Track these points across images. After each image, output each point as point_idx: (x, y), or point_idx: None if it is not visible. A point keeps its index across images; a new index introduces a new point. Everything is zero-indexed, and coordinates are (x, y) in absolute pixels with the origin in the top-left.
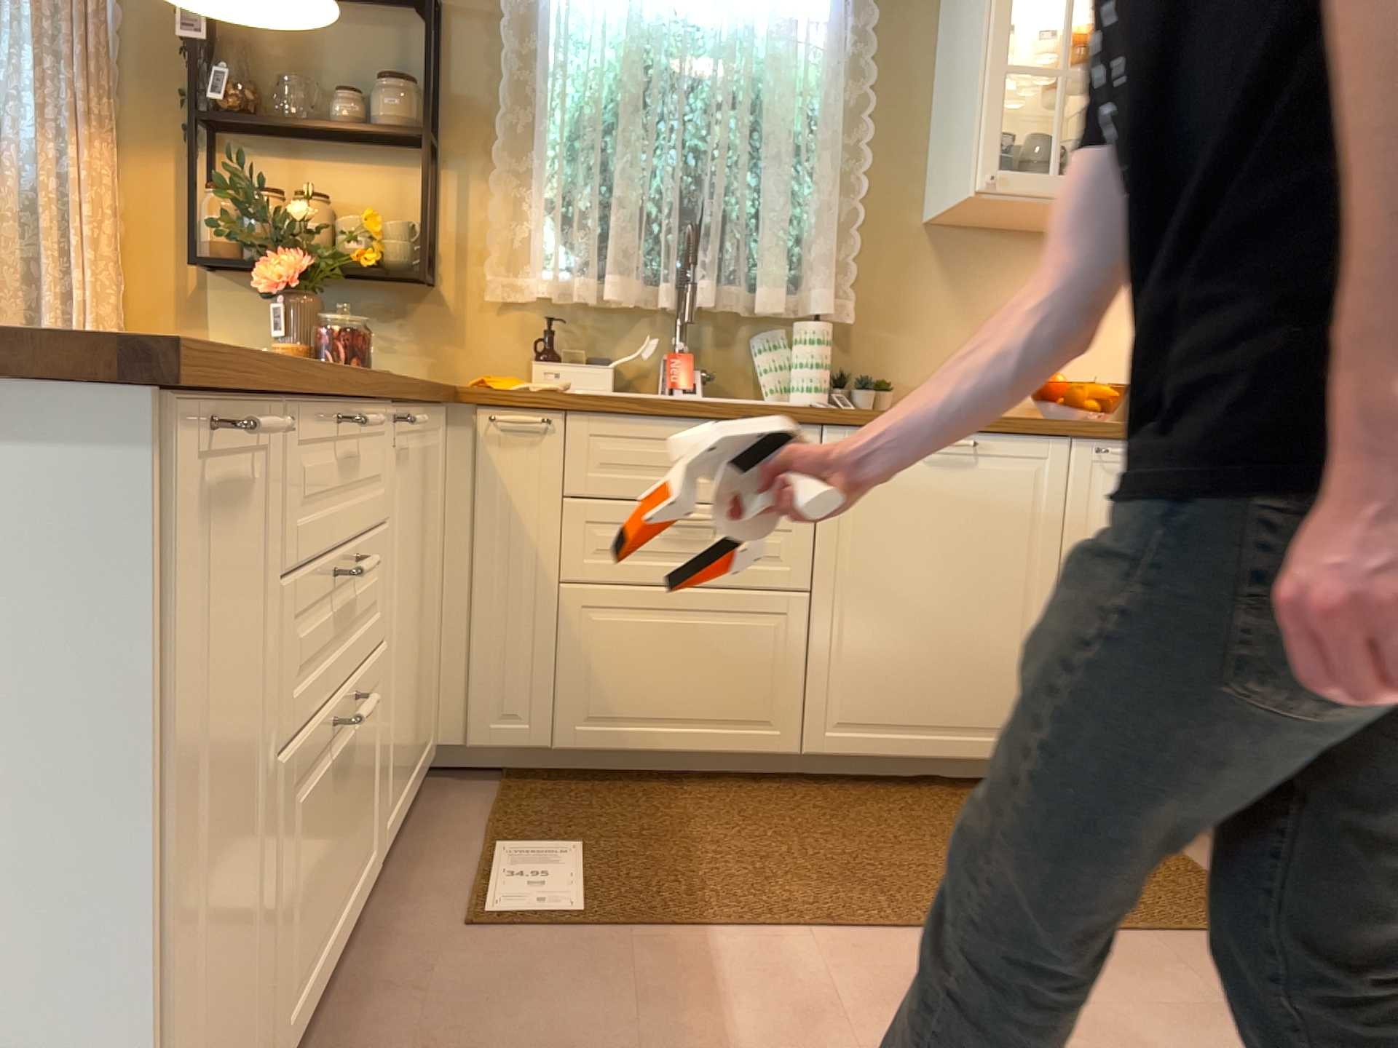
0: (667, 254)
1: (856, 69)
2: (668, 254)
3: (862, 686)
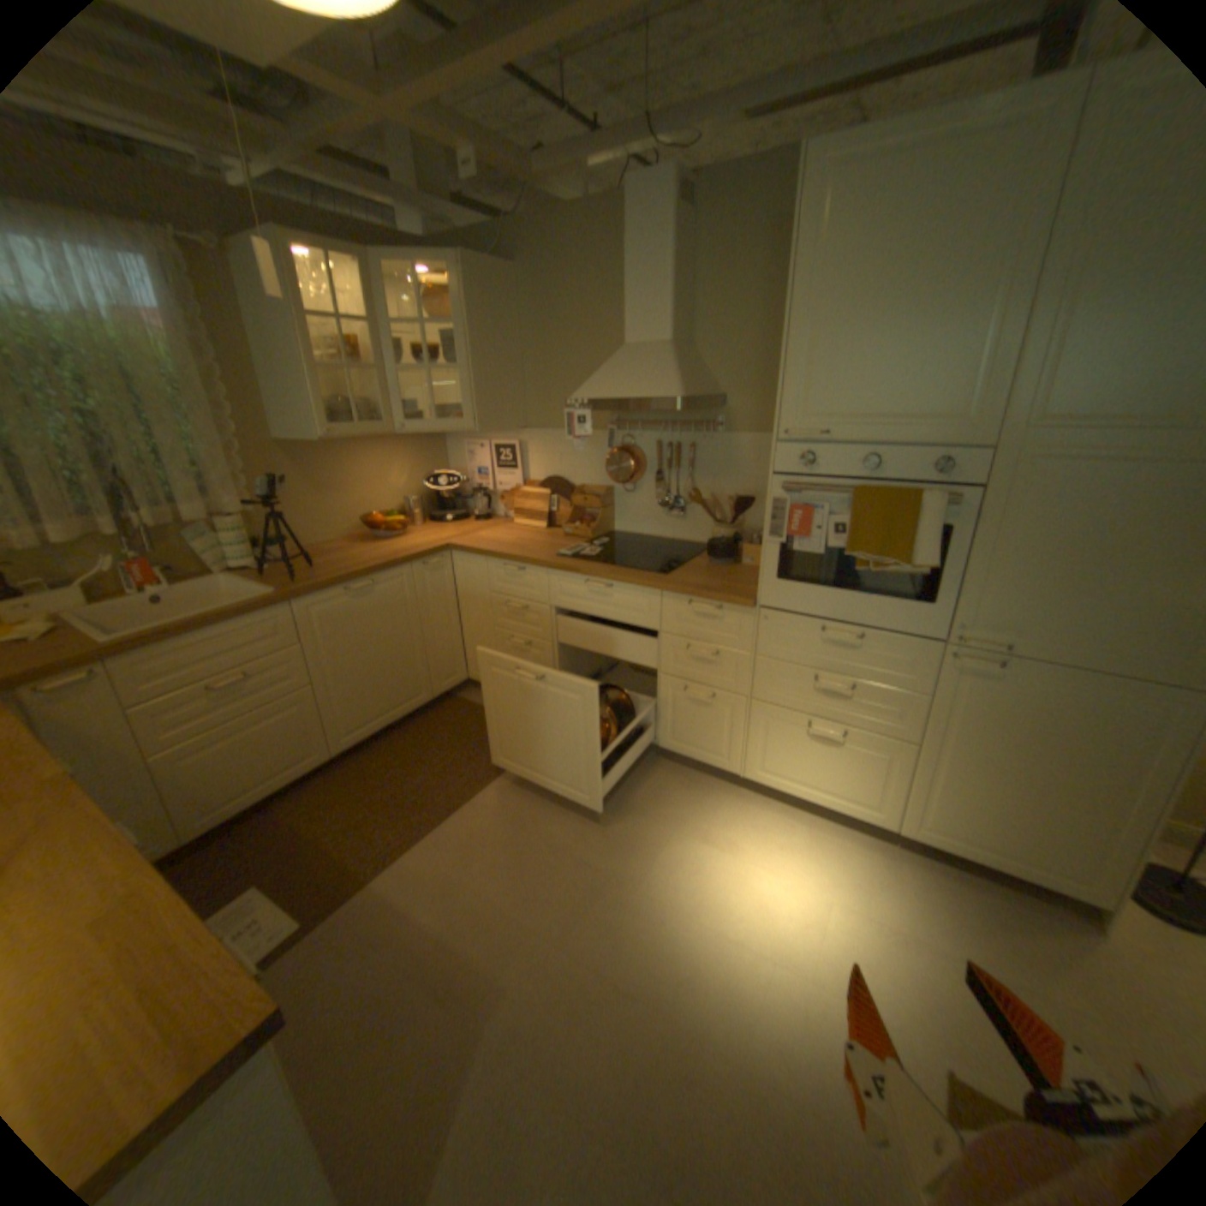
0: (95, 502)
1: (195, 350)
2: (94, 501)
3: (351, 714)
